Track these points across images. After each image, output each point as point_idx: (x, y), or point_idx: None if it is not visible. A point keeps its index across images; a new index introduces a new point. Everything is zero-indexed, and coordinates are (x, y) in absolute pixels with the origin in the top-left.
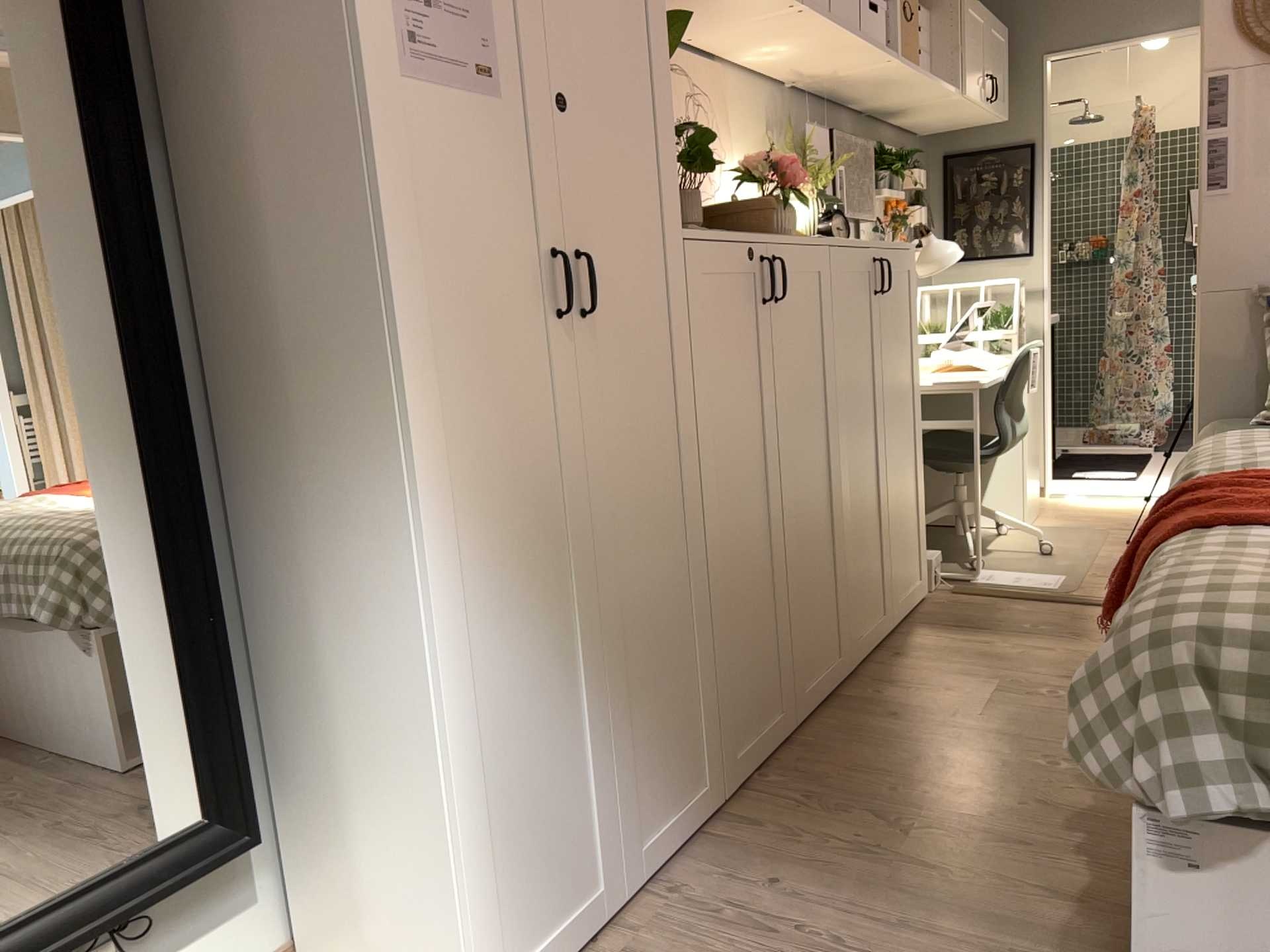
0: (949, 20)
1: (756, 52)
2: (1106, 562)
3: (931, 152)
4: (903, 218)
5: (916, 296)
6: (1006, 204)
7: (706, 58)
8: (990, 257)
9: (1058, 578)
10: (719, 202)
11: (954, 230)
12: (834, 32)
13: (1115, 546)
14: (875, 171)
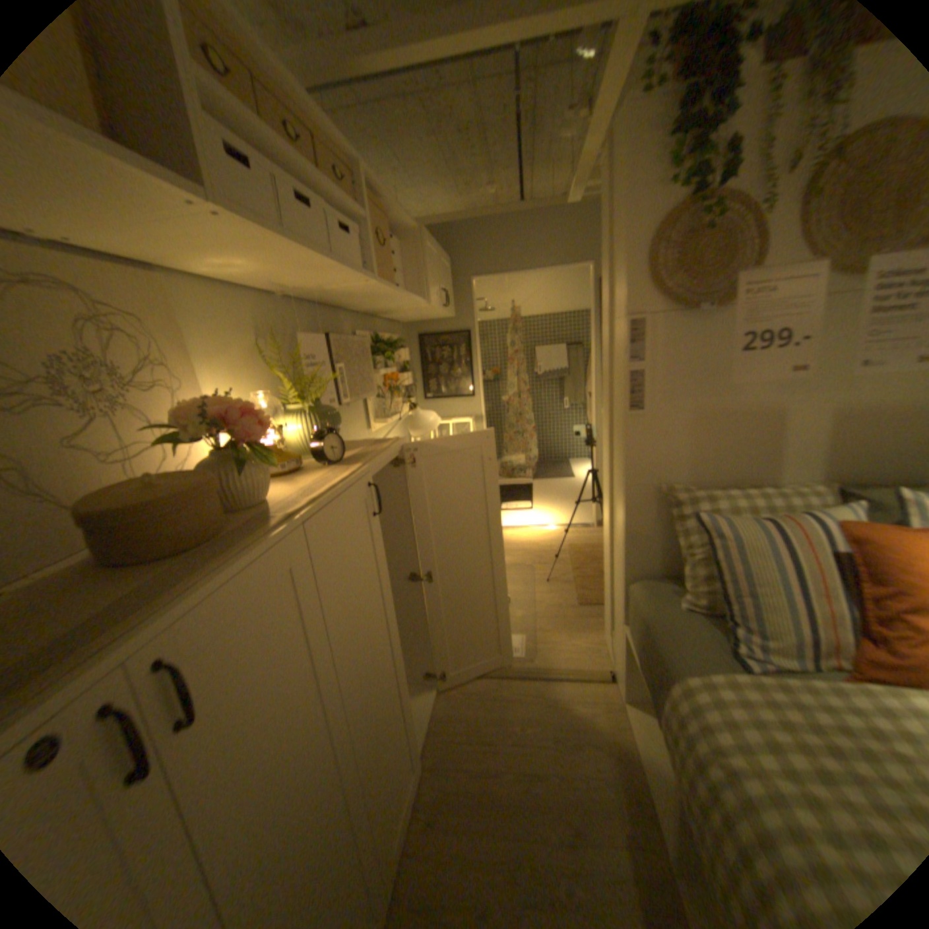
0: (415, 246)
1: (207, 260)
2: (541, 609)
3: (411, 330)
4: (396, 381)
5: (411, 478)
6: (457, 364)
7: (130, 261)
8: (451, 396)
9: (519, 637)
10: (99, 503)
11: (428, 379)
12: (291, 245)
13: (540, 586)
14: (372, 355)
